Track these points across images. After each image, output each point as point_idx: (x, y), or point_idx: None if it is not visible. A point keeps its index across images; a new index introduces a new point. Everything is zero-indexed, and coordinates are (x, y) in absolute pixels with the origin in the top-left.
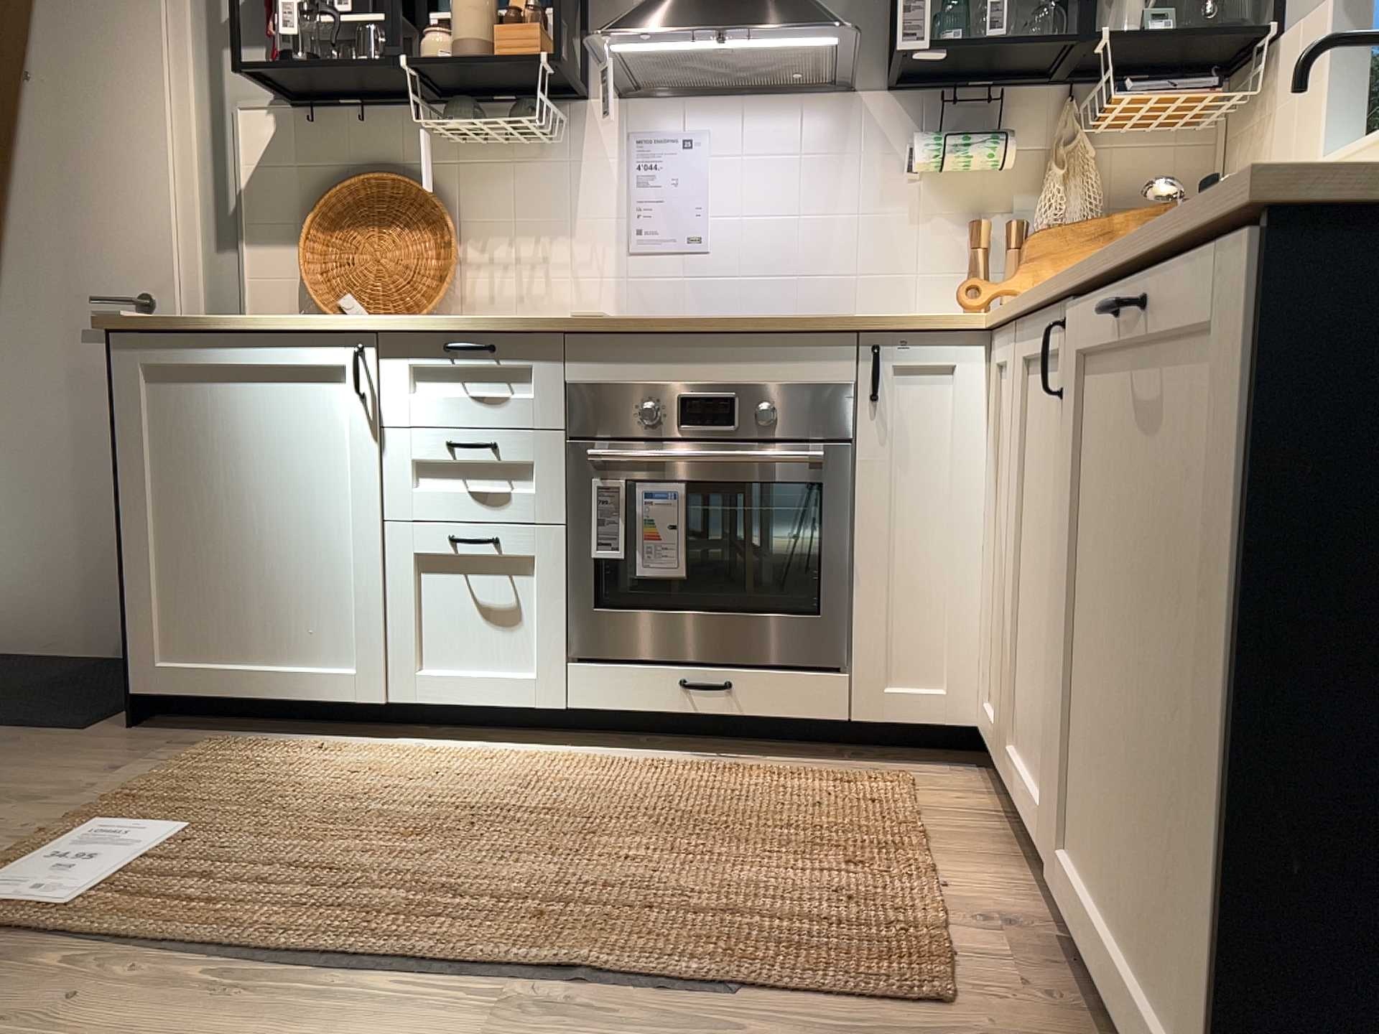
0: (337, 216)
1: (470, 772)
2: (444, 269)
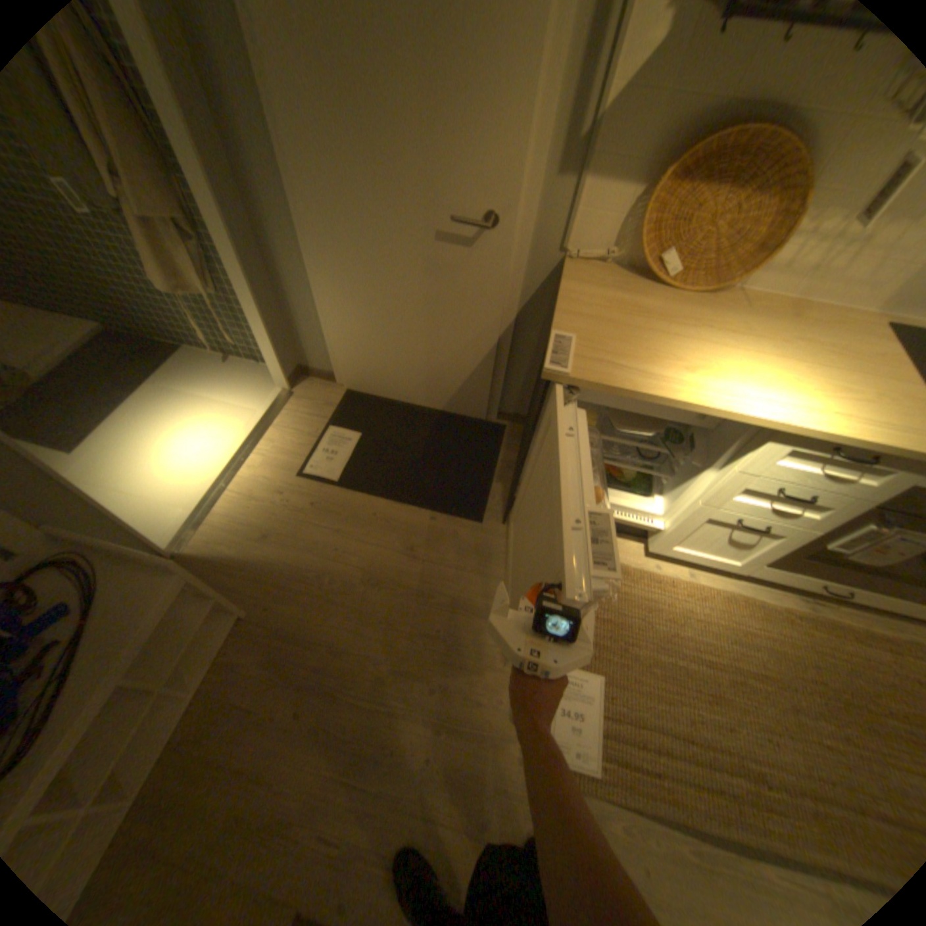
0: (696, 162)
1: (702, 614)
2: (774, 239)
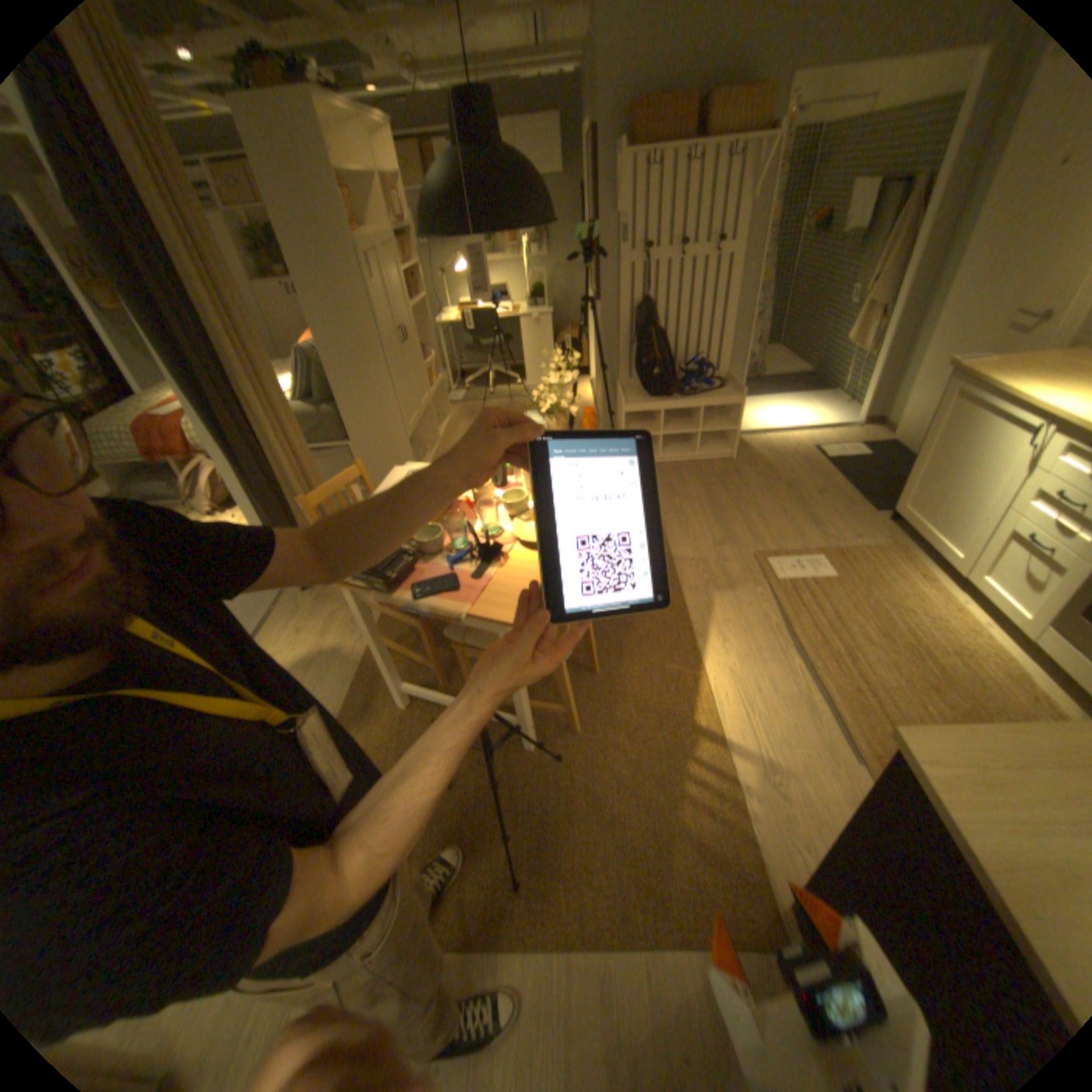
0: None
1: (954, 629)
2: None
